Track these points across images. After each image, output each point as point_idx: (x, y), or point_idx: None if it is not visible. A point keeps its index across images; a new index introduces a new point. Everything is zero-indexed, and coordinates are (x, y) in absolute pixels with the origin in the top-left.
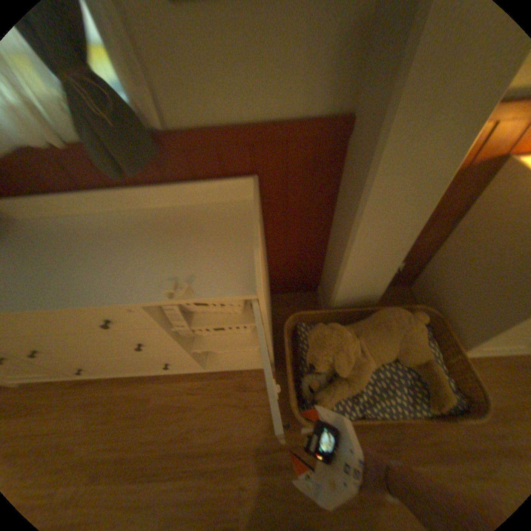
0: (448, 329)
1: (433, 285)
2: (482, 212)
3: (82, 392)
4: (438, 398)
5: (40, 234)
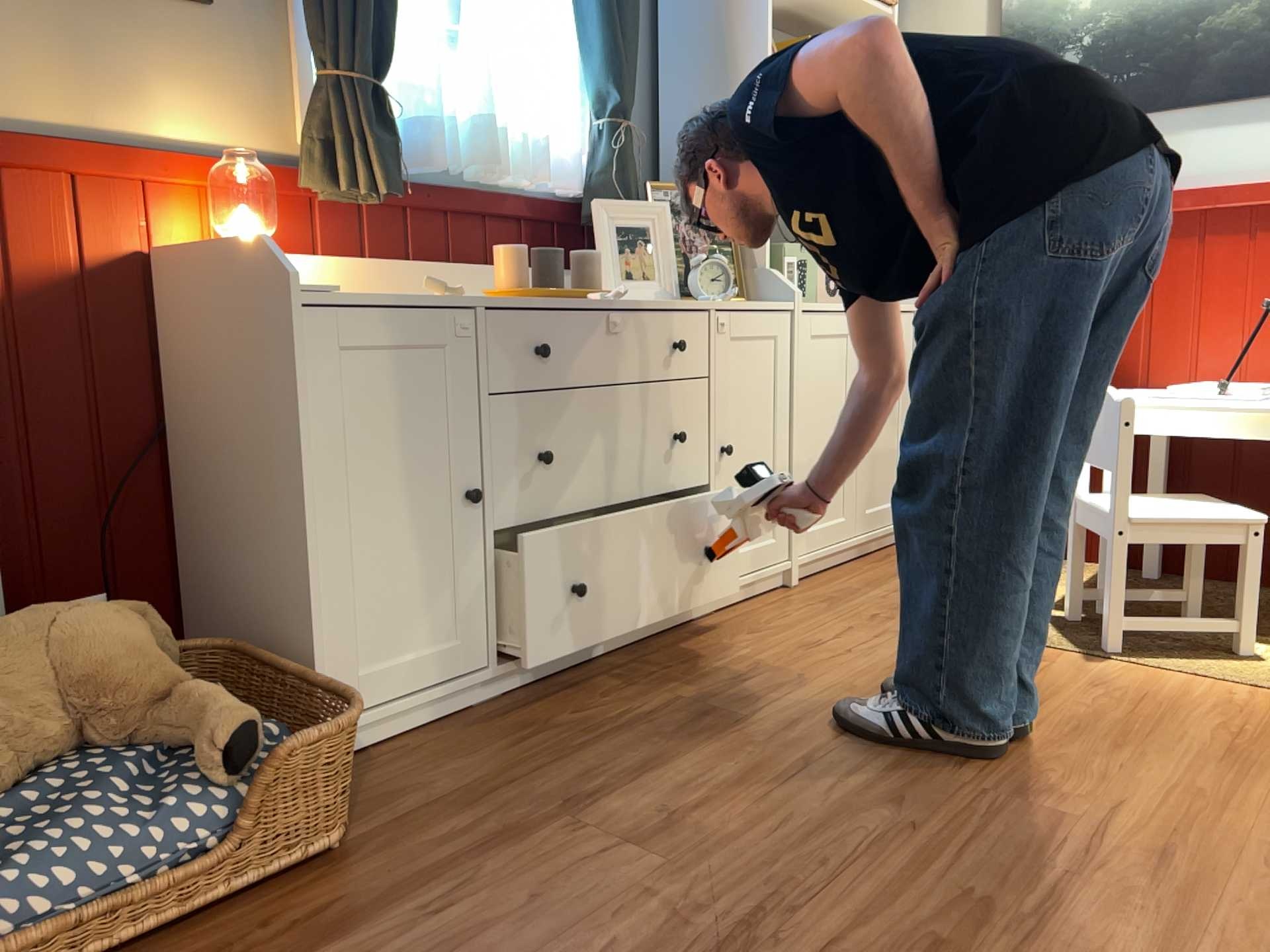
0: (251, 661)
1: (211, 623)
2: (176, 369)
3: None
4: (200, 737)
5: None
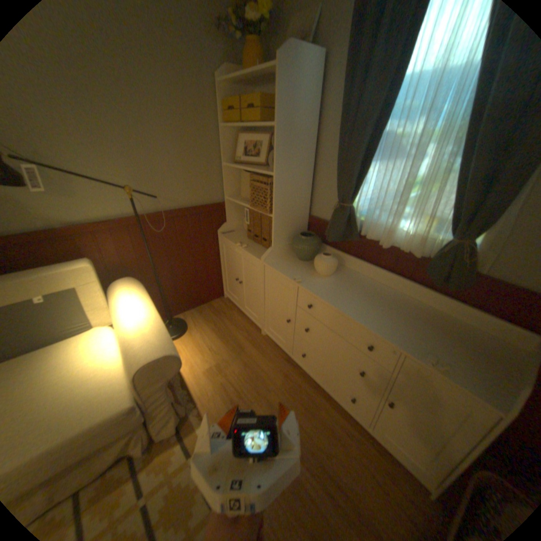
0: None
1: None
2: None
3: (289, 368)
4: None
5: (357, 282)
